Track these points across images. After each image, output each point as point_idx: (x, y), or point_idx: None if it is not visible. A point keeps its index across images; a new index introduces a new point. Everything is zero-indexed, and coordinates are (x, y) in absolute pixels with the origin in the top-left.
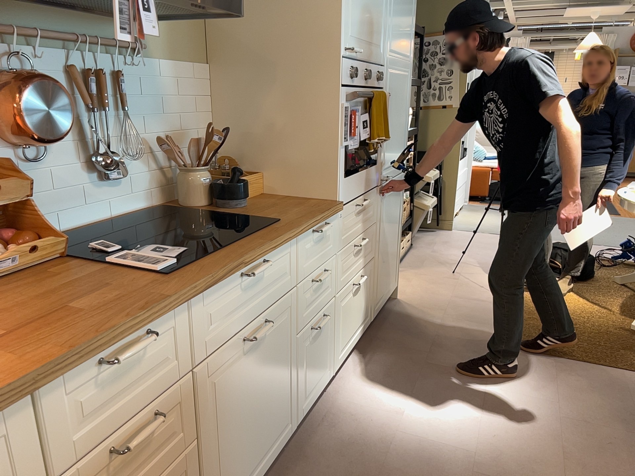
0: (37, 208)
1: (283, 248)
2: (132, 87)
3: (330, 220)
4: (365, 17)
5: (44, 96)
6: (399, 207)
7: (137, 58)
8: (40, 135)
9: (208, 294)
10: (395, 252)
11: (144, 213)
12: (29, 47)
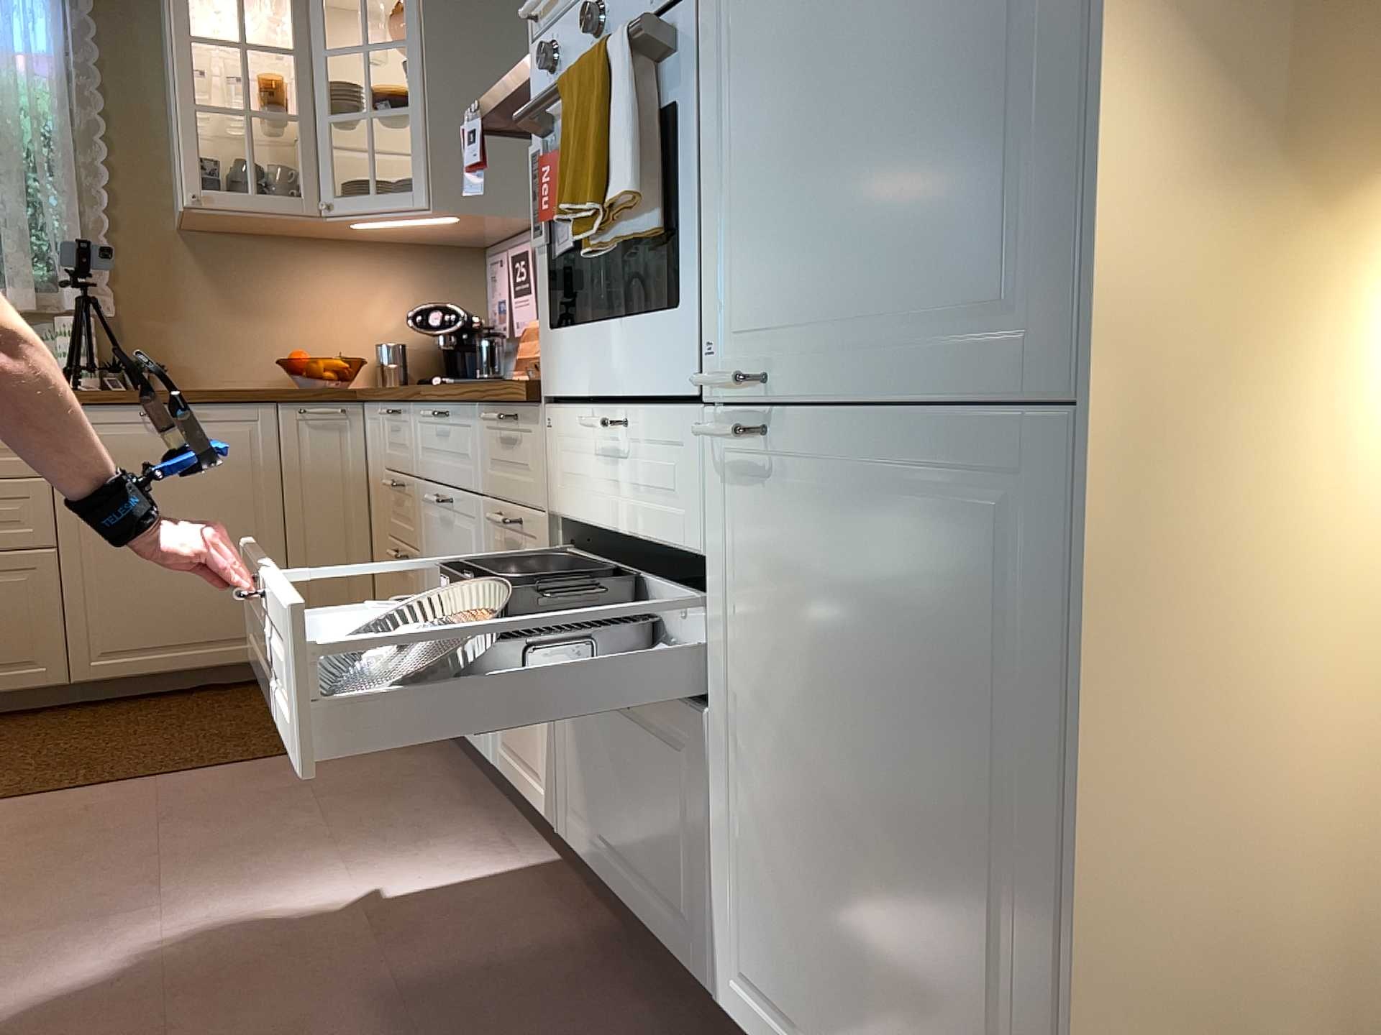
0: None
1: (465, 414)
2: None
3: (526, 417)
4: None
5: None
6: (988, 670)
7: None
8: None
9: (420, 411)
10: (963, 980)
11: None
12: None
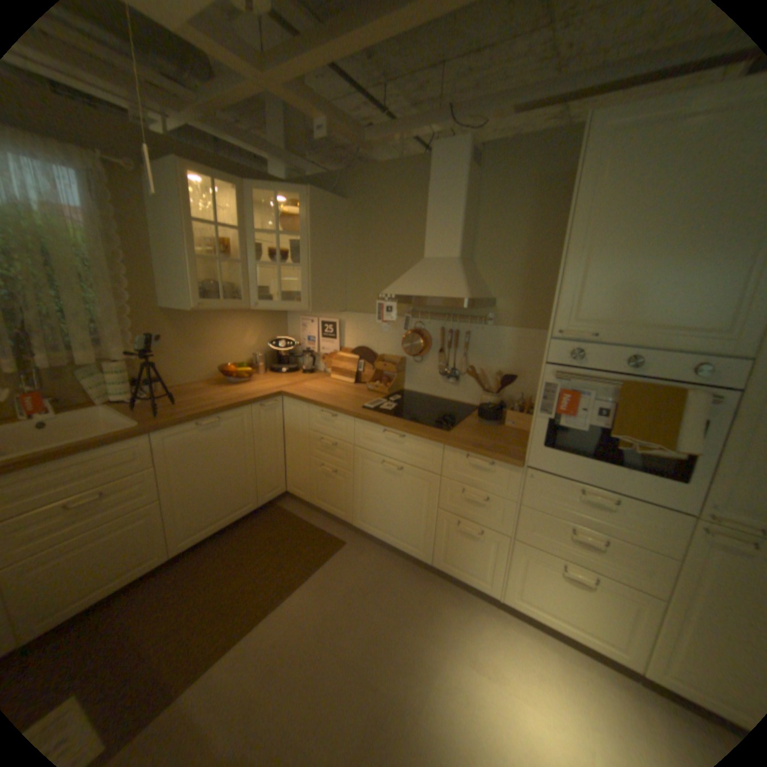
0: (415, 380)
1: (425, 442)
2: (477, 339)
3: (502, 466)
4: (636, 295)
5: (412, 338)
6: None
7: (484, 325)
8: (406, 352)
9: (365, 424)
10: None
11: (467, 406)
12: (426, 319)
